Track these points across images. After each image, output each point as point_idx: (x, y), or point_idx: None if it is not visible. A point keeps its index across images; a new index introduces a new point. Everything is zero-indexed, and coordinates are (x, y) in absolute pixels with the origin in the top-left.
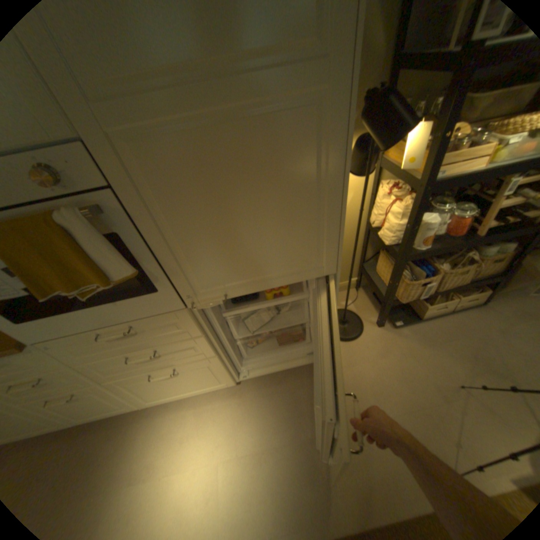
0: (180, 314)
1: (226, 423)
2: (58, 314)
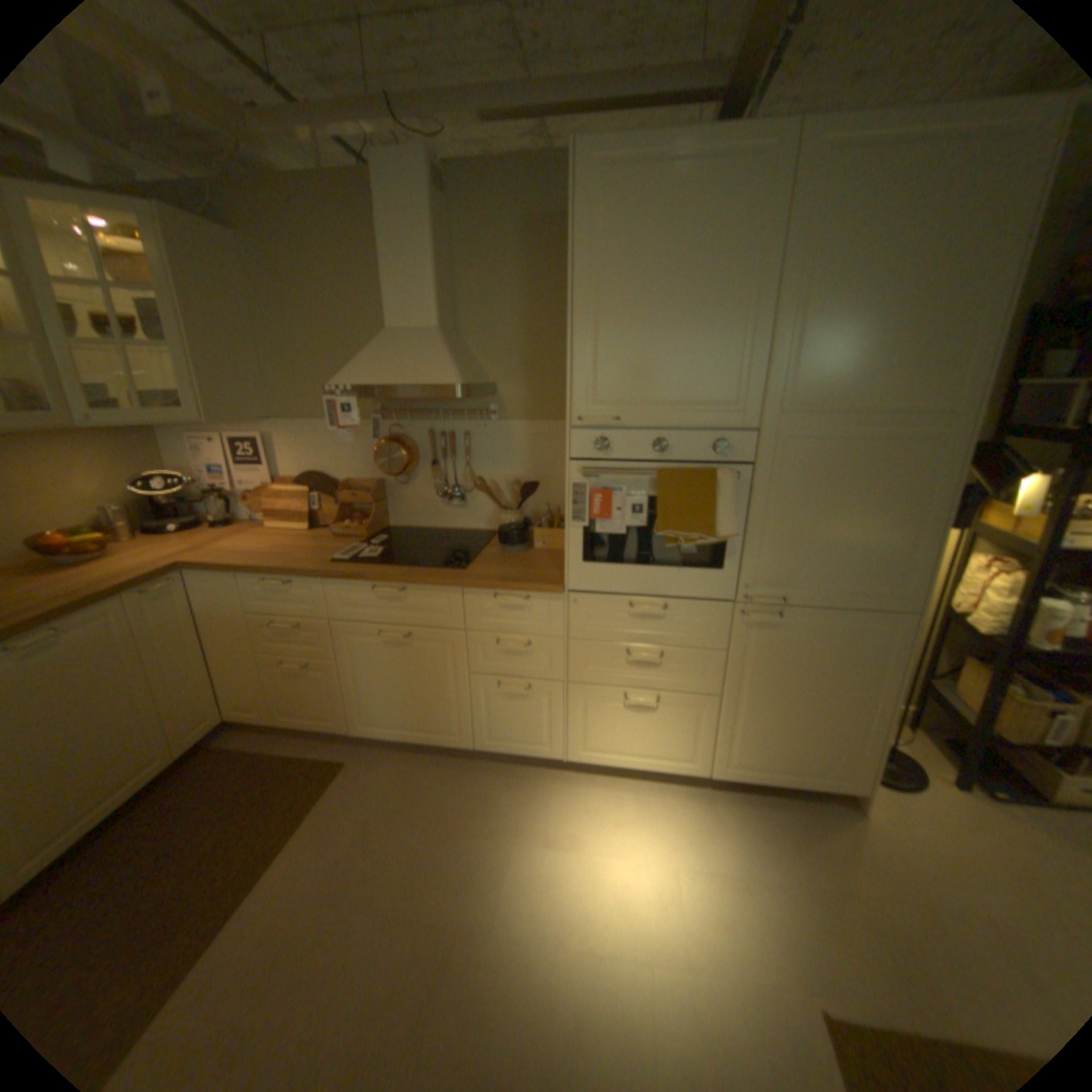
0: (724, 607)
1: (689, 829)
2: (621, 565)
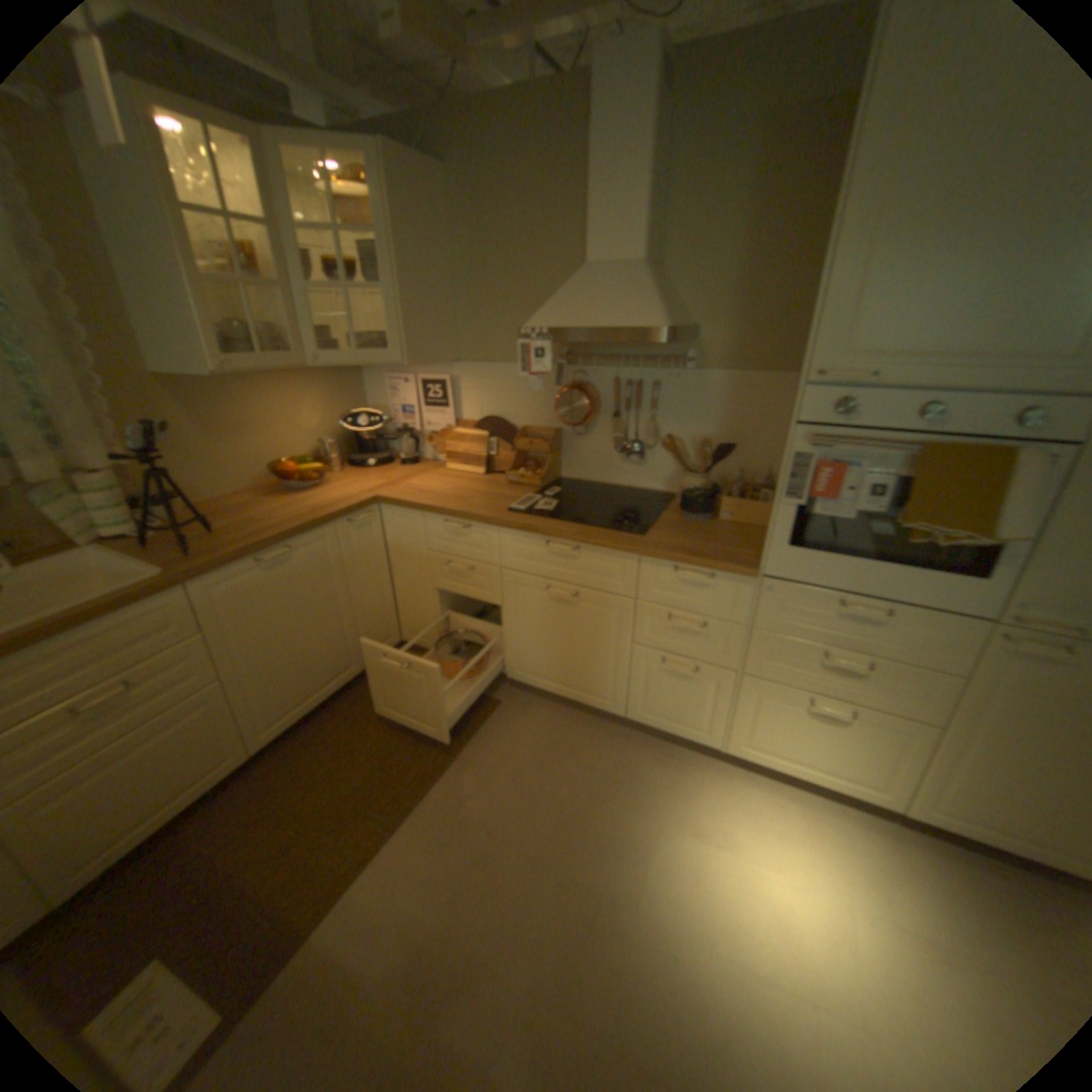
0: (978, 625)
1: (869, 863)
2: (839, 554)
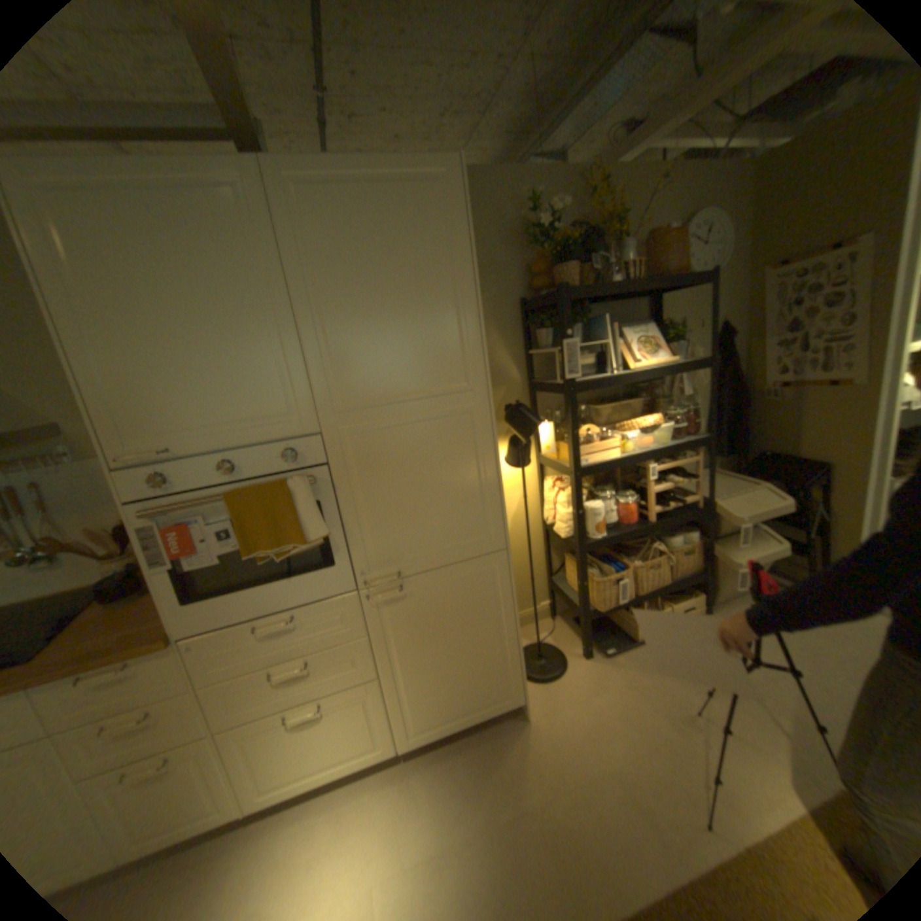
0: (349, 599)
1: (382, 824)
2: (228, 594)
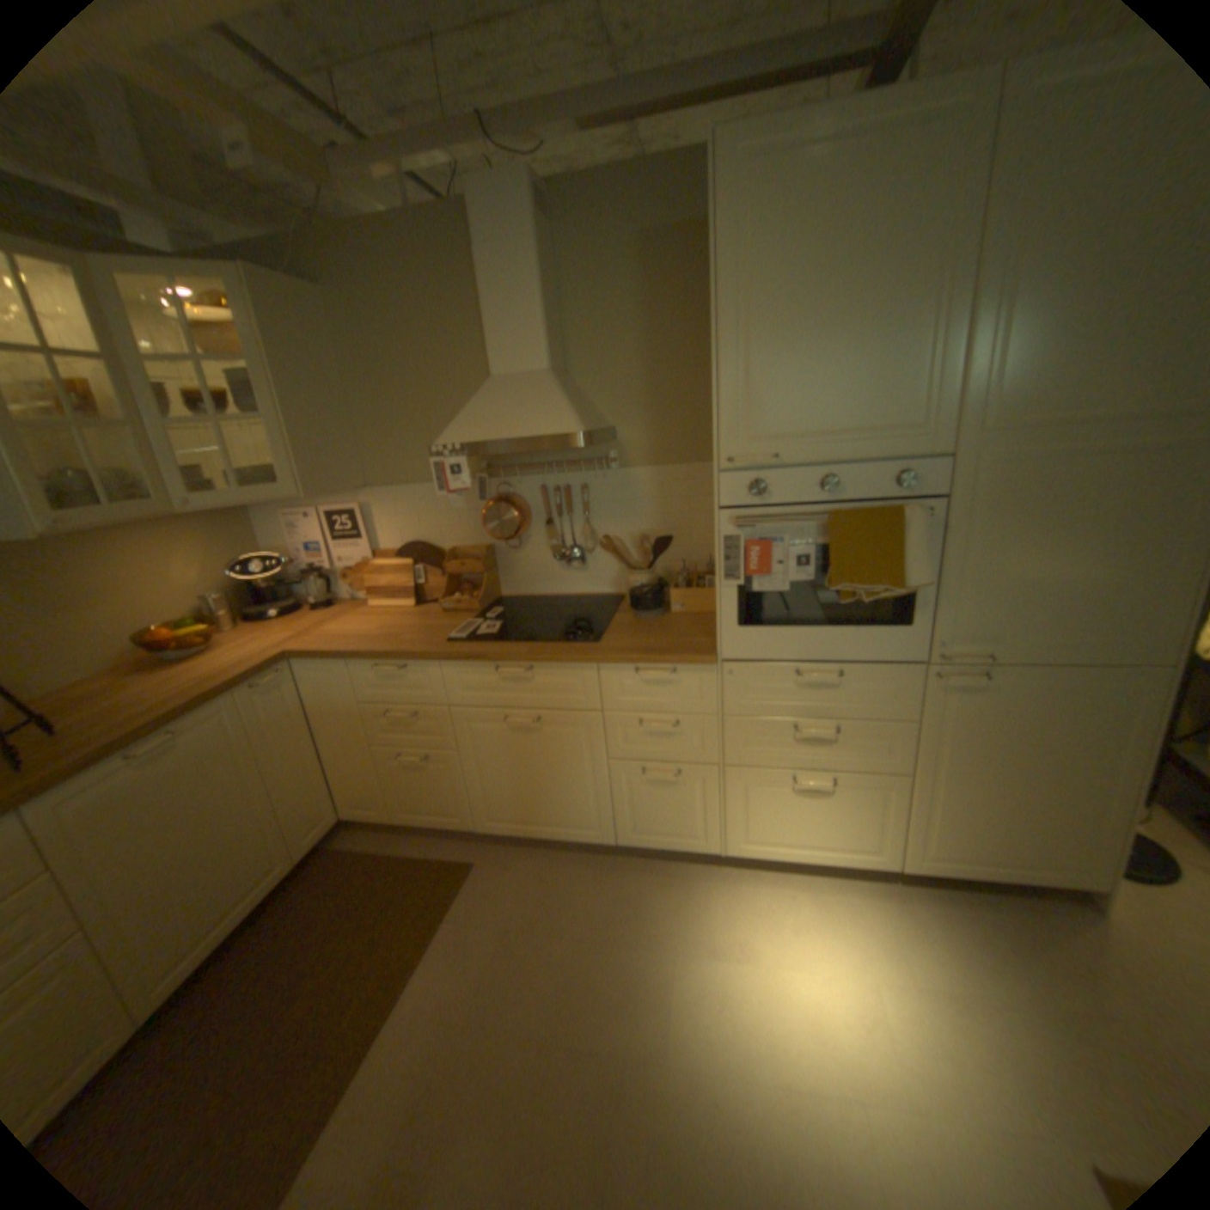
0: (914, 670)
1: (882, 933)
2: (785, 626)
